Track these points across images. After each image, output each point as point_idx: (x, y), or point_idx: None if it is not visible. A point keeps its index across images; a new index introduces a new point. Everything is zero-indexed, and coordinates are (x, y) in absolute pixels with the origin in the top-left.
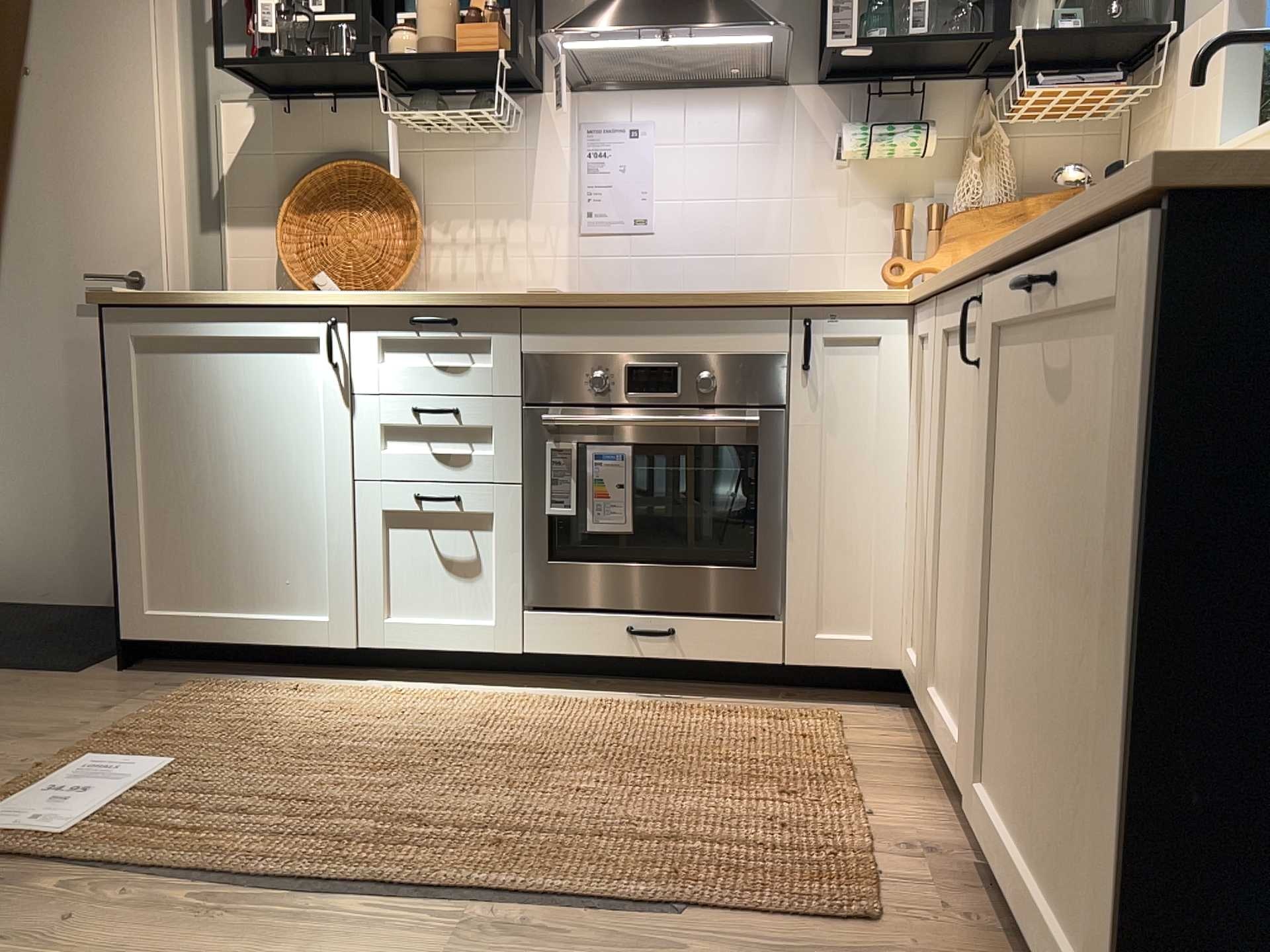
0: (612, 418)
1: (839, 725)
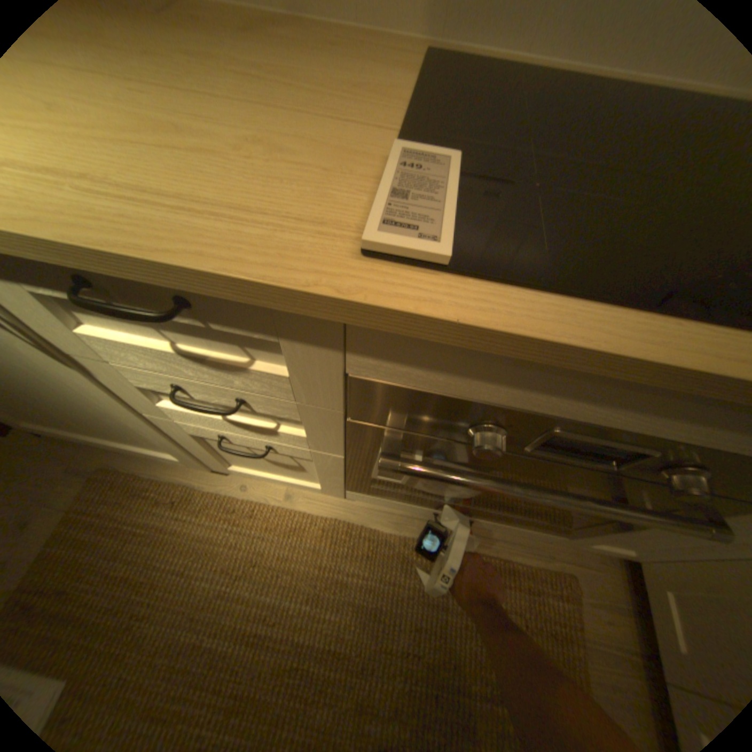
0: (494, 490)
1: (579, 610)
